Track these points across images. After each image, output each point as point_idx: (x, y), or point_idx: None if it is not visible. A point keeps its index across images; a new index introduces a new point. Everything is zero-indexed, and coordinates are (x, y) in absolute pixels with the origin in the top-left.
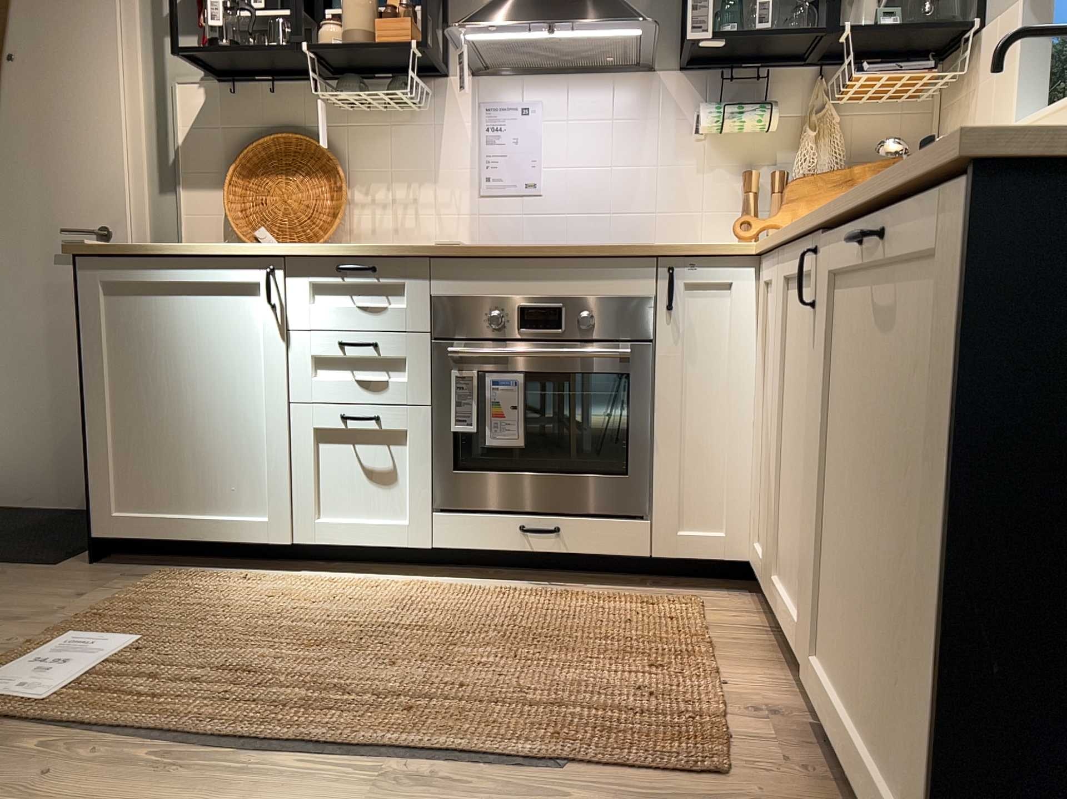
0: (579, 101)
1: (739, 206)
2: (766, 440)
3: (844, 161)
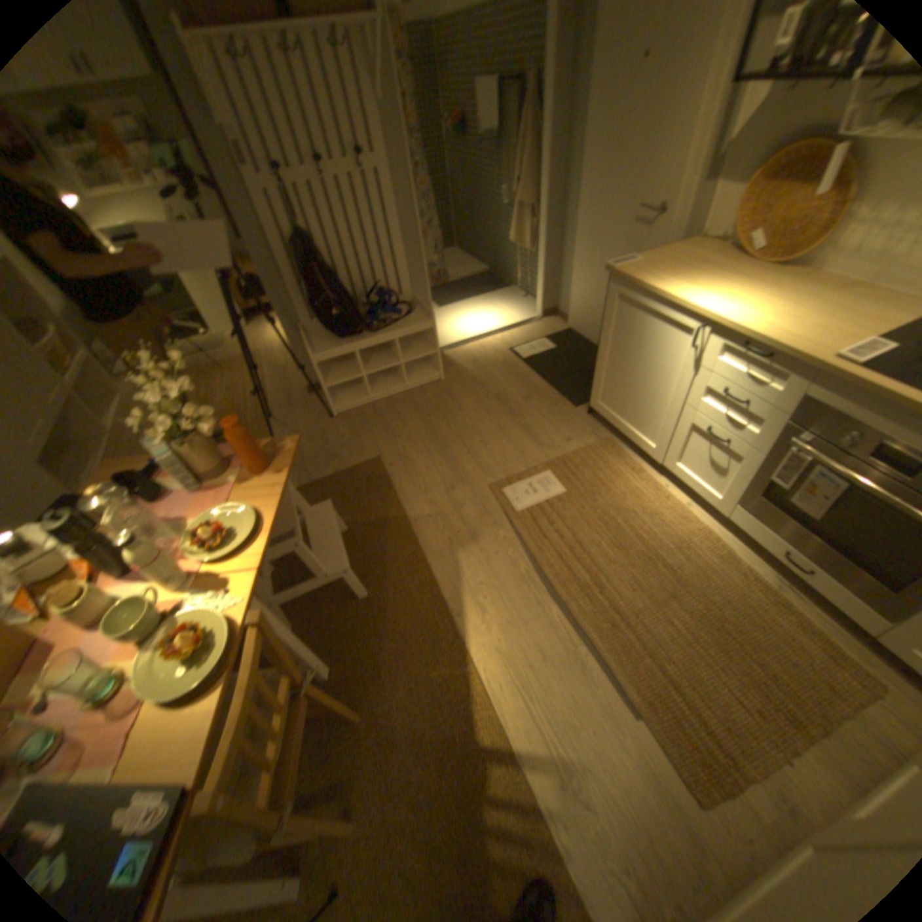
0: None
1: None
2: None
3: None
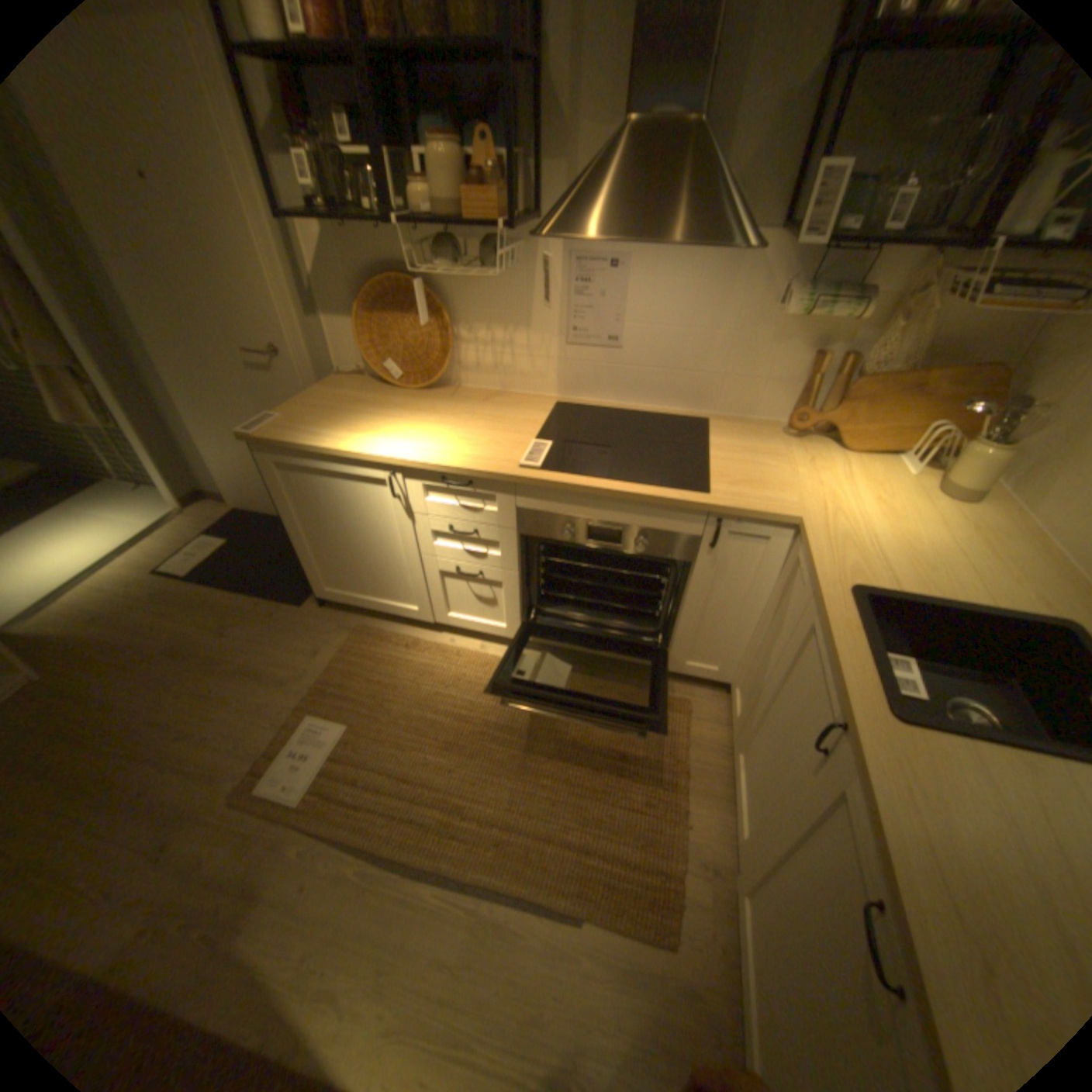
0: (670, 255)
1: (804, 387)
2: (761, 648)
3: (929, 348)
